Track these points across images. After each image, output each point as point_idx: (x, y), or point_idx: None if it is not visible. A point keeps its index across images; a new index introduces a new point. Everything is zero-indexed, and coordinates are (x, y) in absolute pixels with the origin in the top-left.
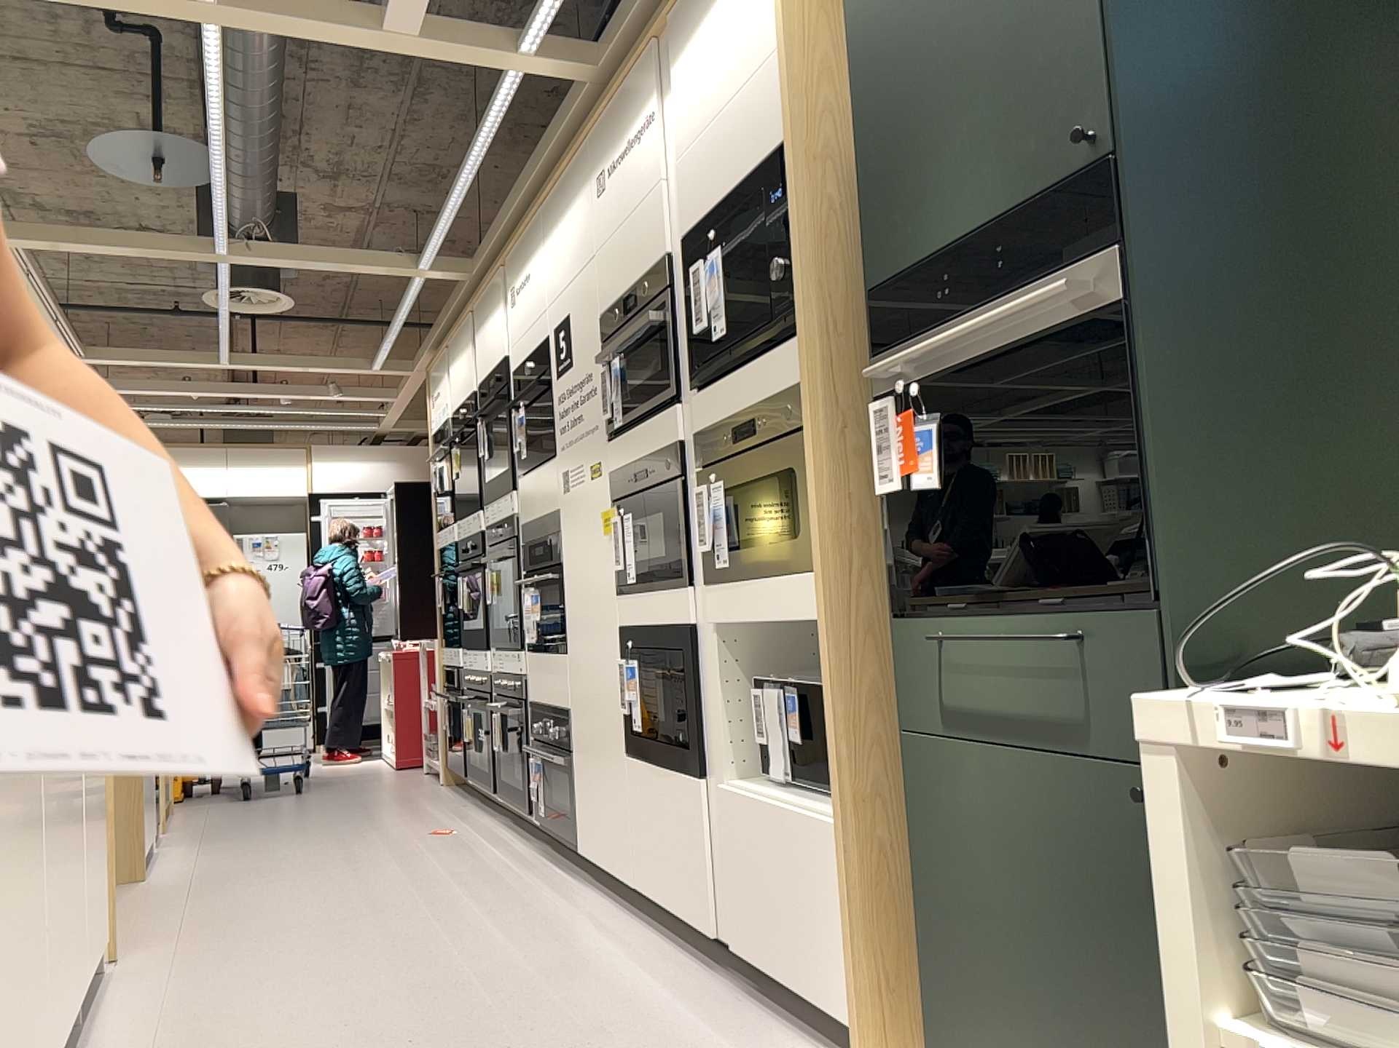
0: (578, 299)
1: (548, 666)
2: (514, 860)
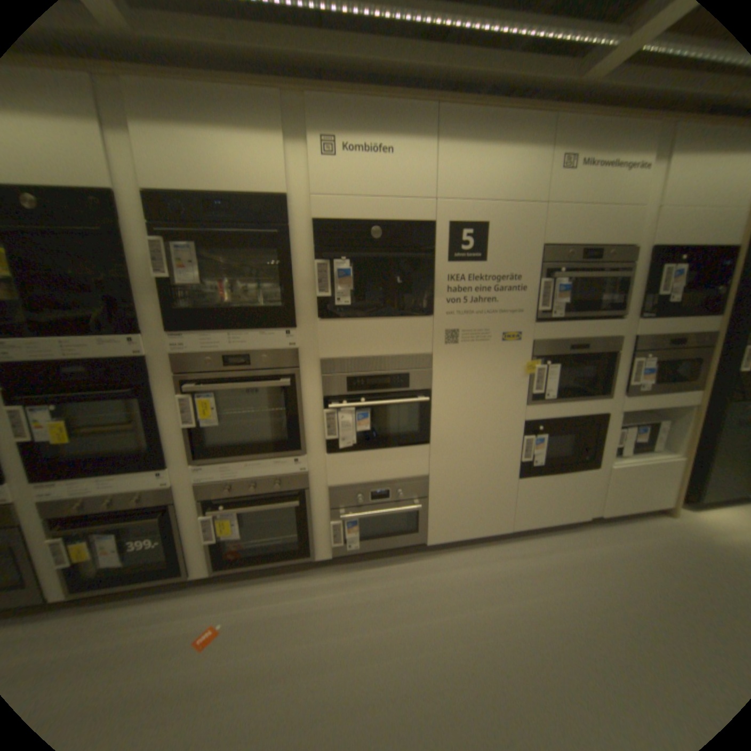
0: (509, 219)
1: (383, 456)
2: (352, 588)
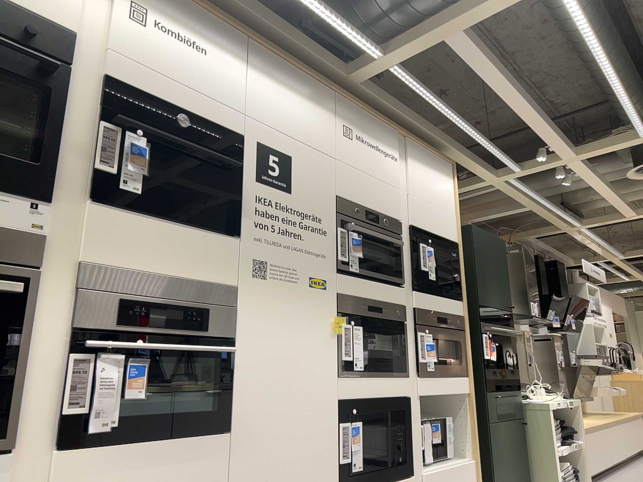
0: (308, 160)
1: (161, 455)
2: None
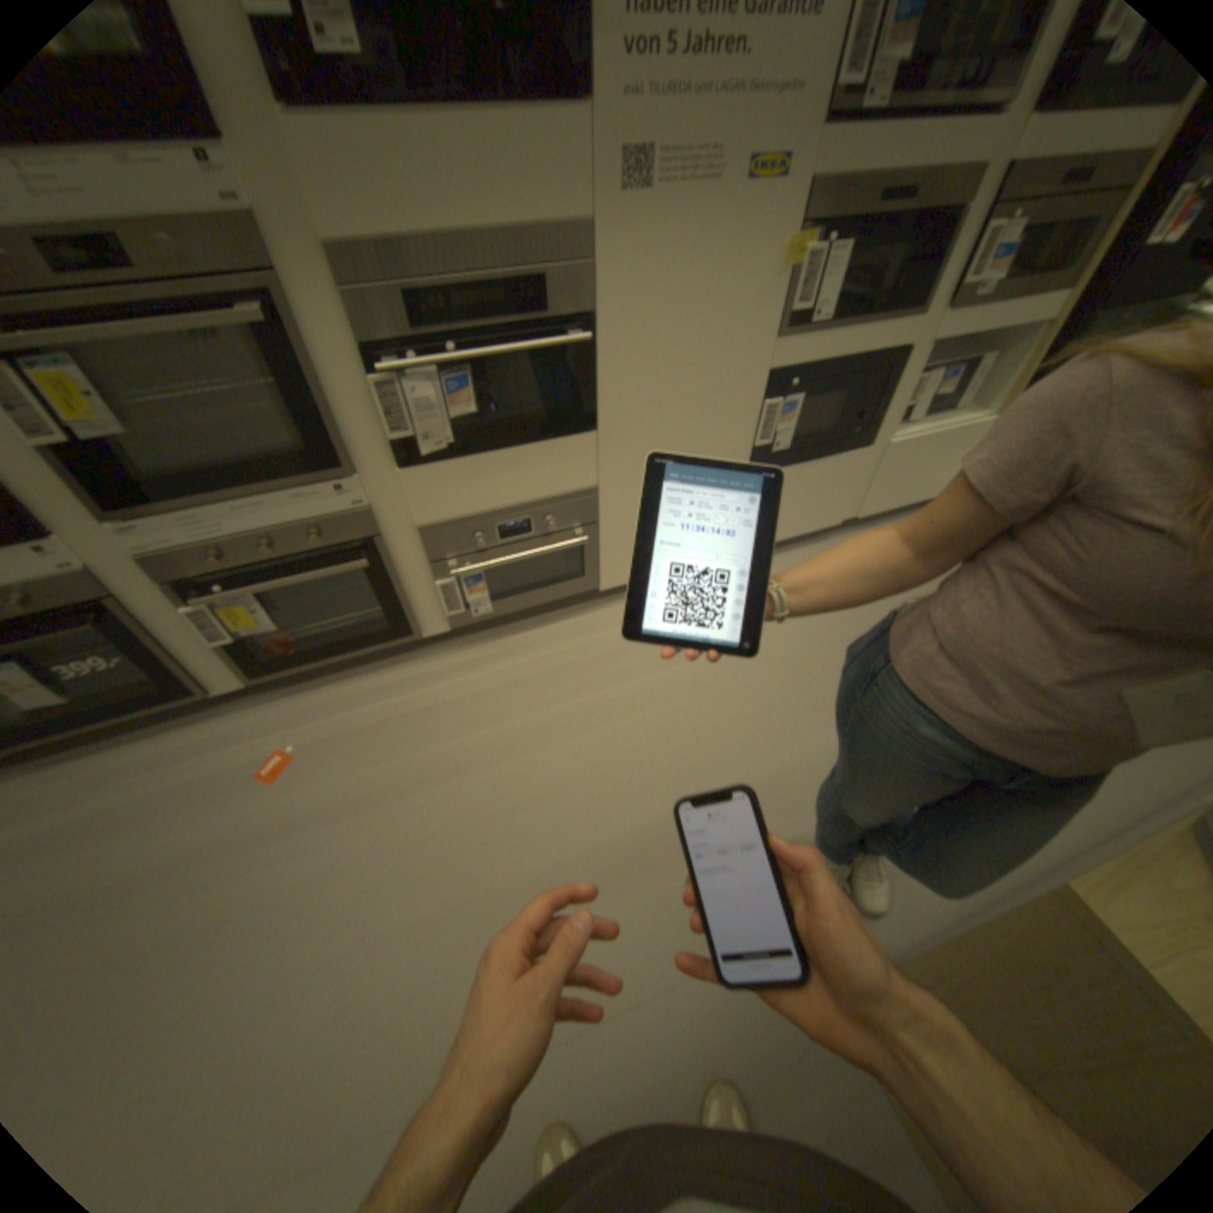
0: None
1: (512, 460)
2: (490, 663)
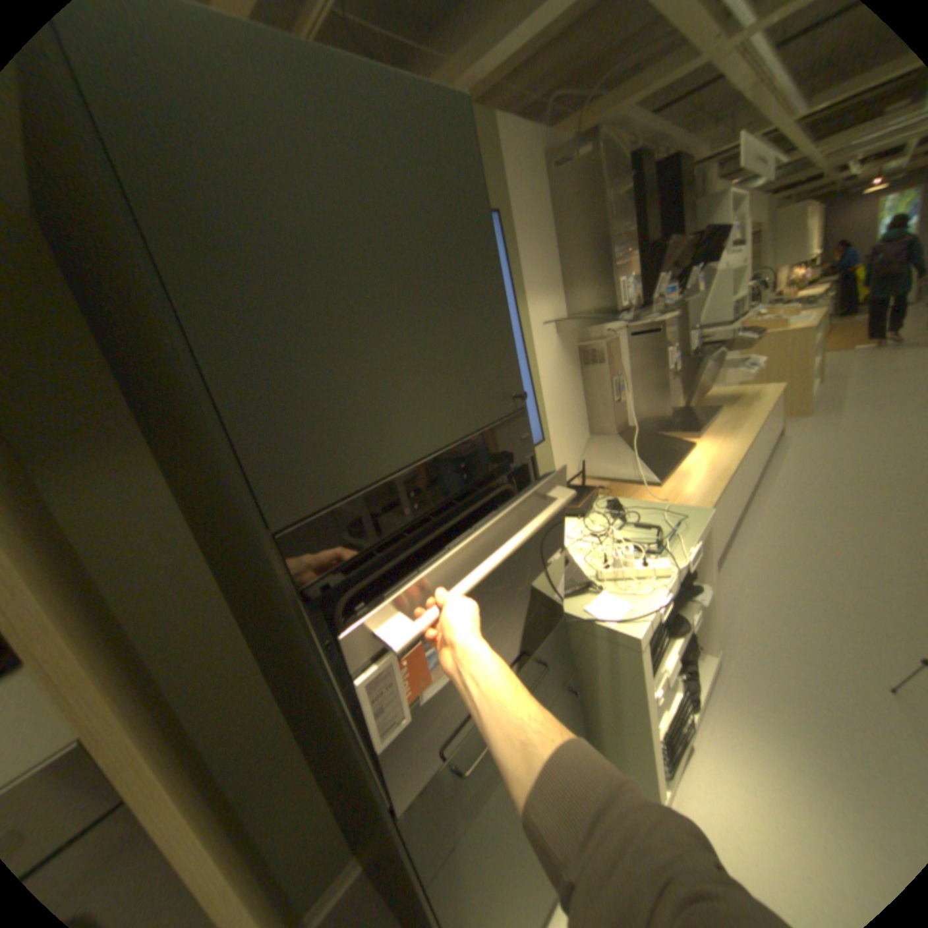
0: None
1: None
2: None
